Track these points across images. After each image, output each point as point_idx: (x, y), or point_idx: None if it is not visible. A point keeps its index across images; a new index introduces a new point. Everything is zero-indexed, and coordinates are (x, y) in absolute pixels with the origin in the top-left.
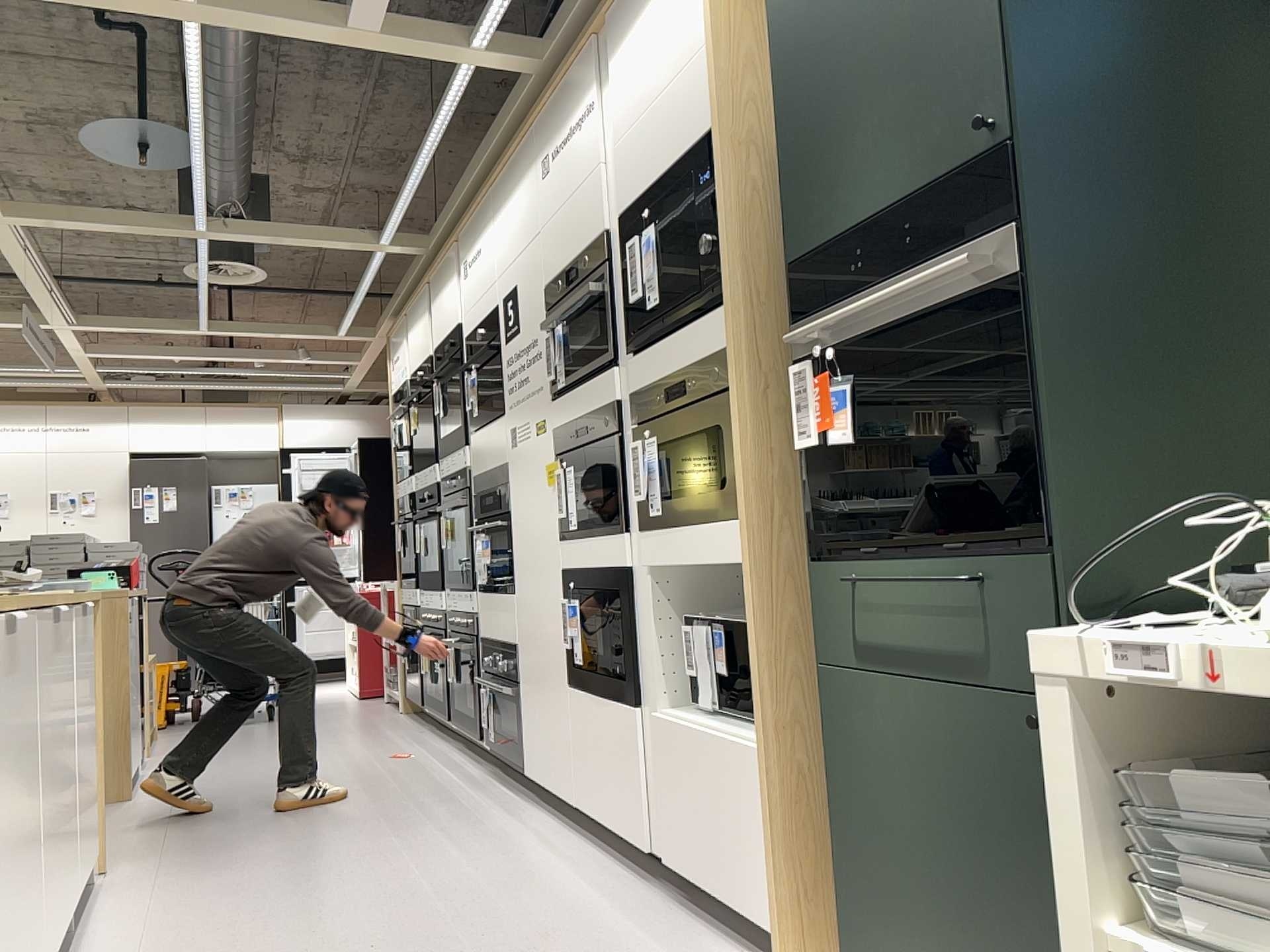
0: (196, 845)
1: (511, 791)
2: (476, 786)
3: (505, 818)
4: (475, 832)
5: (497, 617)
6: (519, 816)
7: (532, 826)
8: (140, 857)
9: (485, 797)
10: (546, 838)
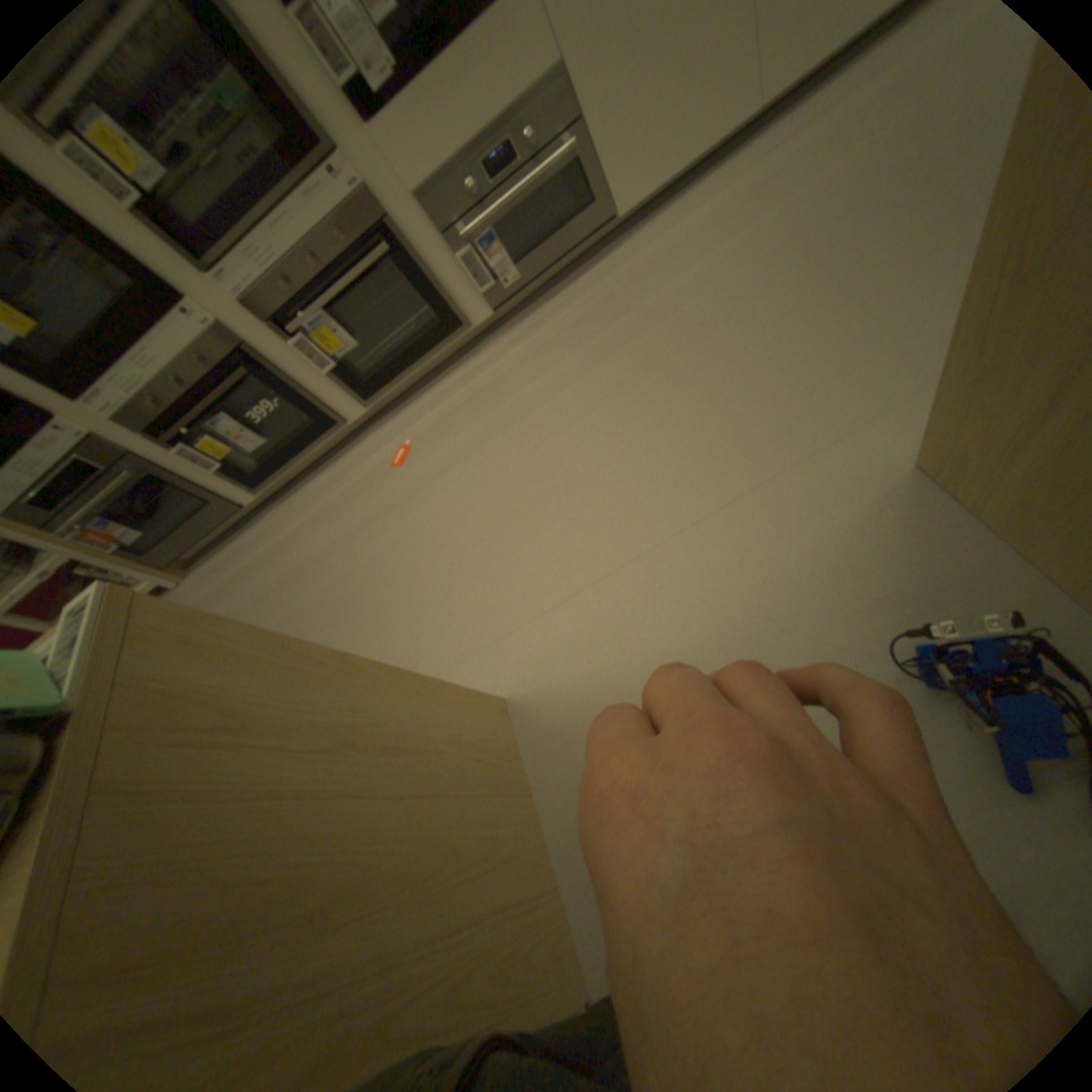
0: (760, 446)
1: (589, 271)
2: (558, 310)
3: (686, 220)
4: (733, 213)
5: (471, 82)
6: (684, 213)
7: (721, 184)
8: (819, 480)
9: (602, 280)
10: (761, 155)
